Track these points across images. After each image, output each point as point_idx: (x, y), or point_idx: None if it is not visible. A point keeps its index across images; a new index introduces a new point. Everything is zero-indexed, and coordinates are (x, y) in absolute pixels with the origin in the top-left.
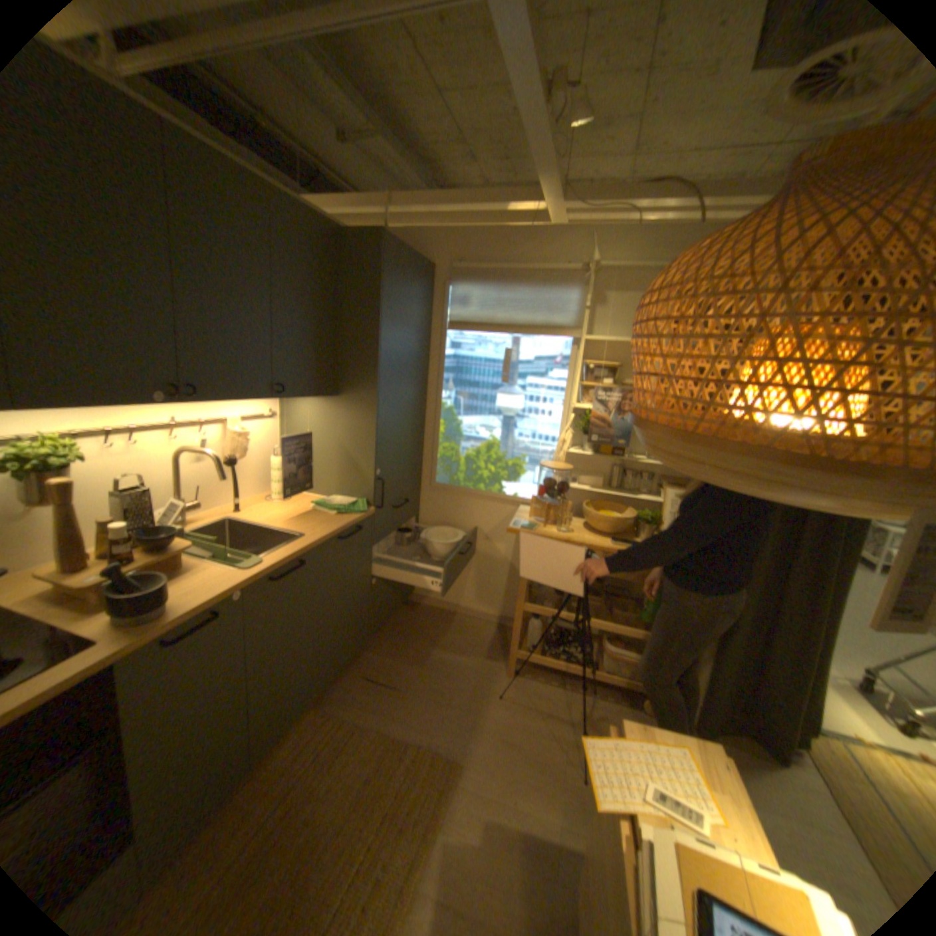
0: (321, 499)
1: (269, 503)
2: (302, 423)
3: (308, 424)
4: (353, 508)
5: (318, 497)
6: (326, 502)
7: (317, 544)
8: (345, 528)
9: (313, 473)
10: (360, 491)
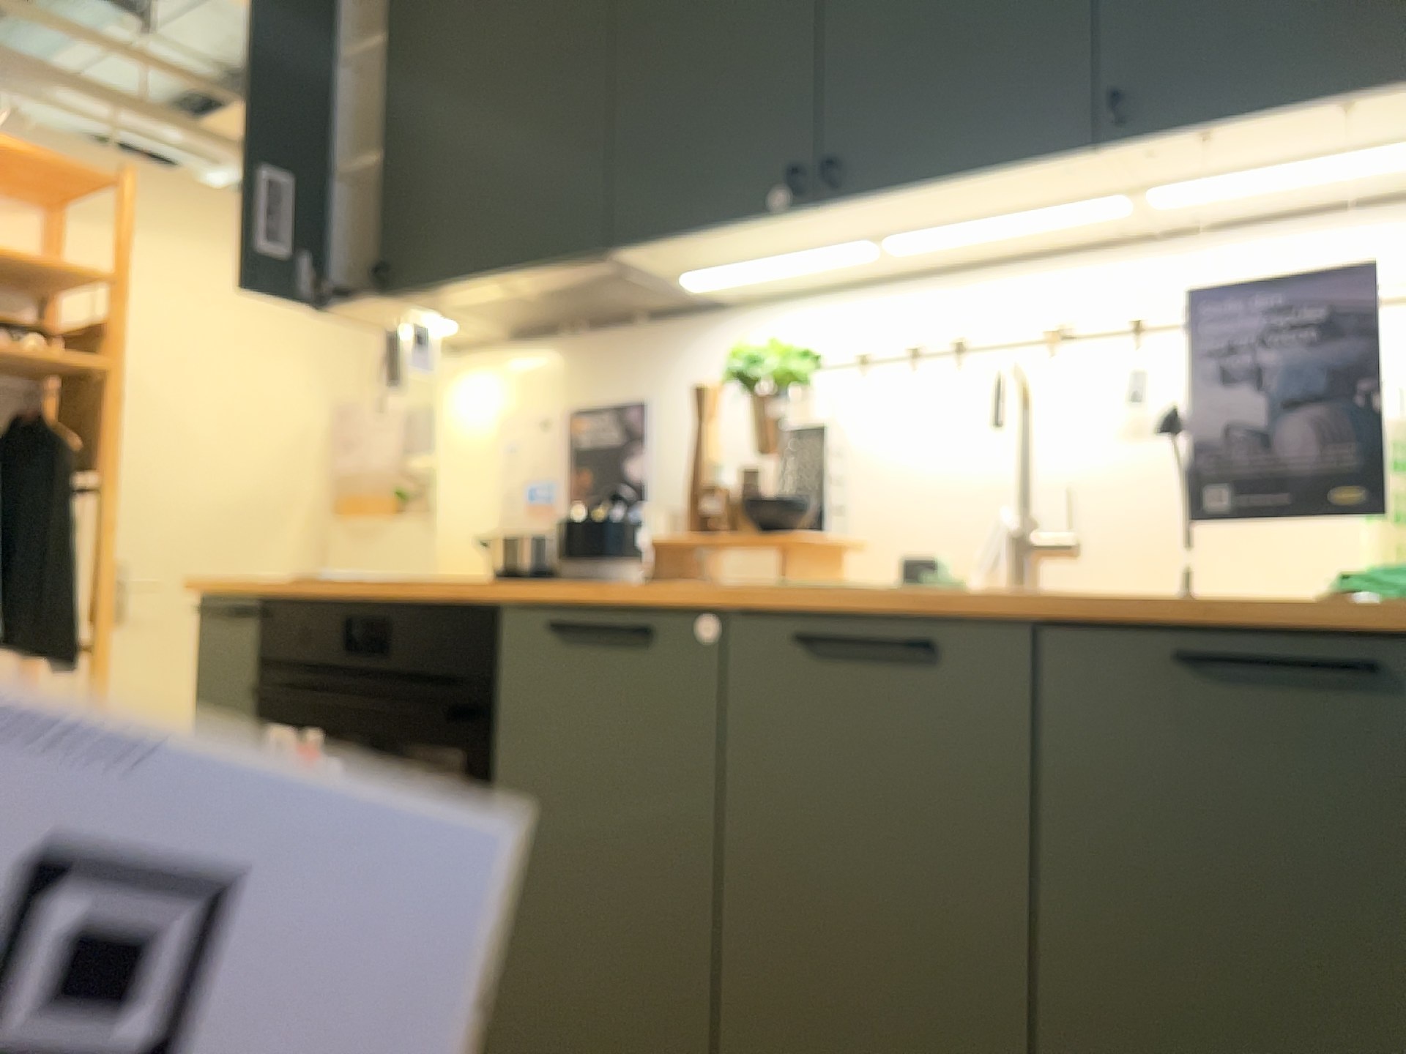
0: None
1: None
2: None
3: None
4: None
5: None
6: None
7: (1017, 611)
8: (1231, 618)
9: None
10: None
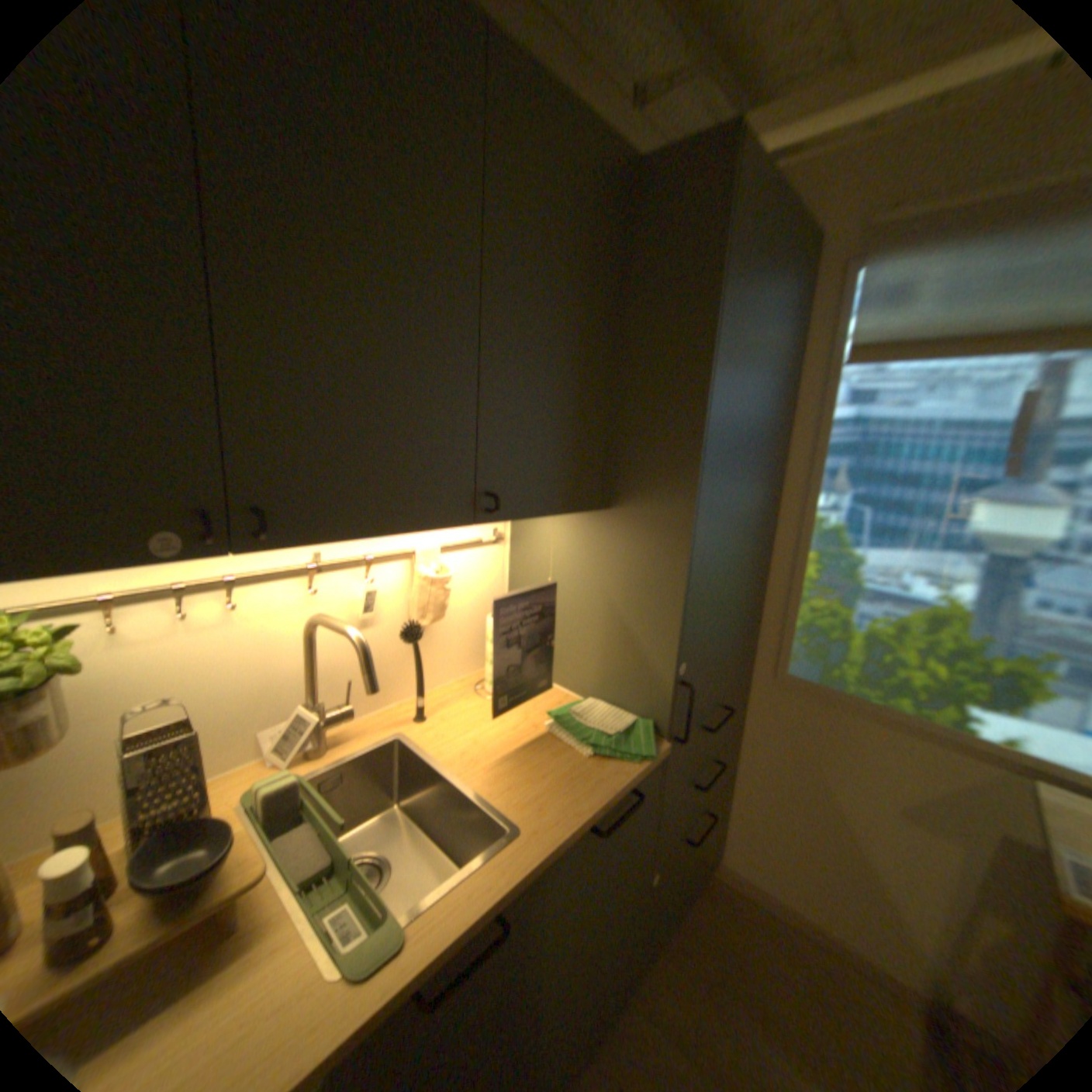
0: (569, 700)
1: (480, 697)
2: (546, 553)
3: (555, 556)
4: (629, 742)
5: (564, 692)
6: (577, 715)
7: (546, 866)
8: (611, 806)
9: (559, 646)
10: (644, 700)
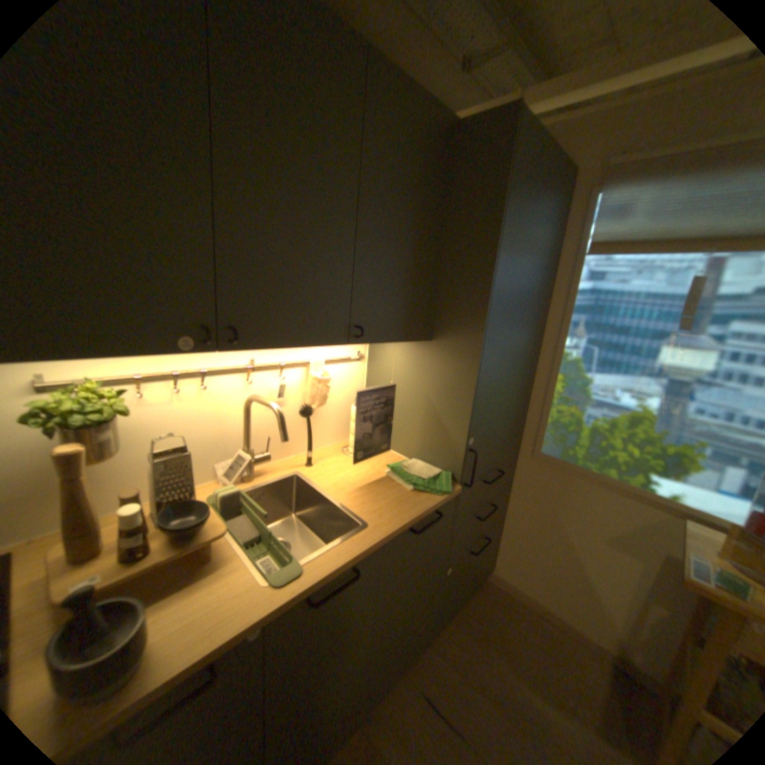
0: (400, 460)
1: (345, 455)
2: (389, 368)
3: (395, 370)
4: (435, 484)
5: (397, 455)
6: (404, 468)
7: (381, 544)
8: (421, 517)
9: (395, 426)
10: (446, 460)
